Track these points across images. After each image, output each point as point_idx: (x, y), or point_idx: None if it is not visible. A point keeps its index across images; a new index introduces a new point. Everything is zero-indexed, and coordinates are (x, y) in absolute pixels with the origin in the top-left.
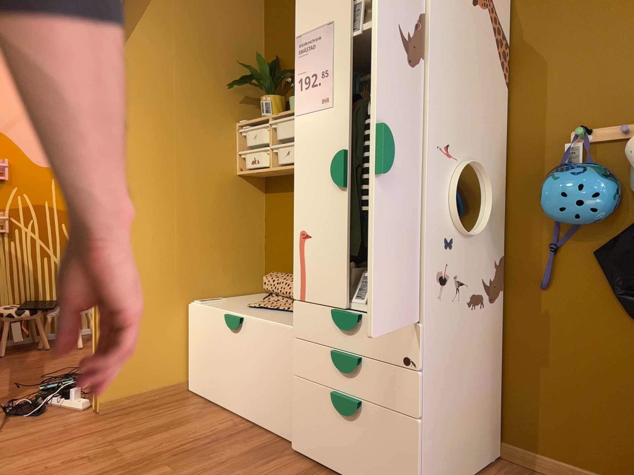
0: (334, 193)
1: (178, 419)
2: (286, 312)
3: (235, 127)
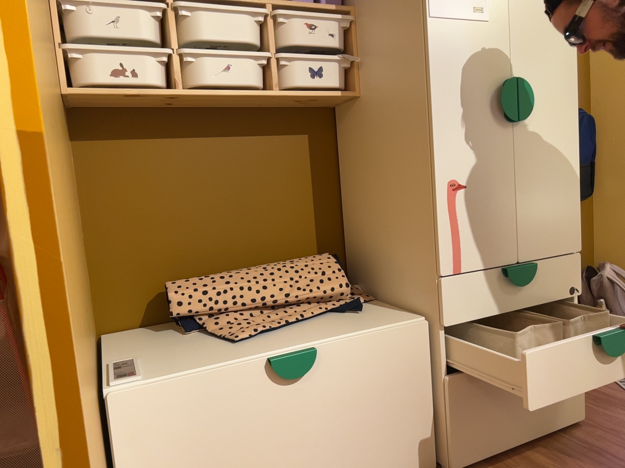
0: (495, 130)
1: None
2: (306, 321)
3: None
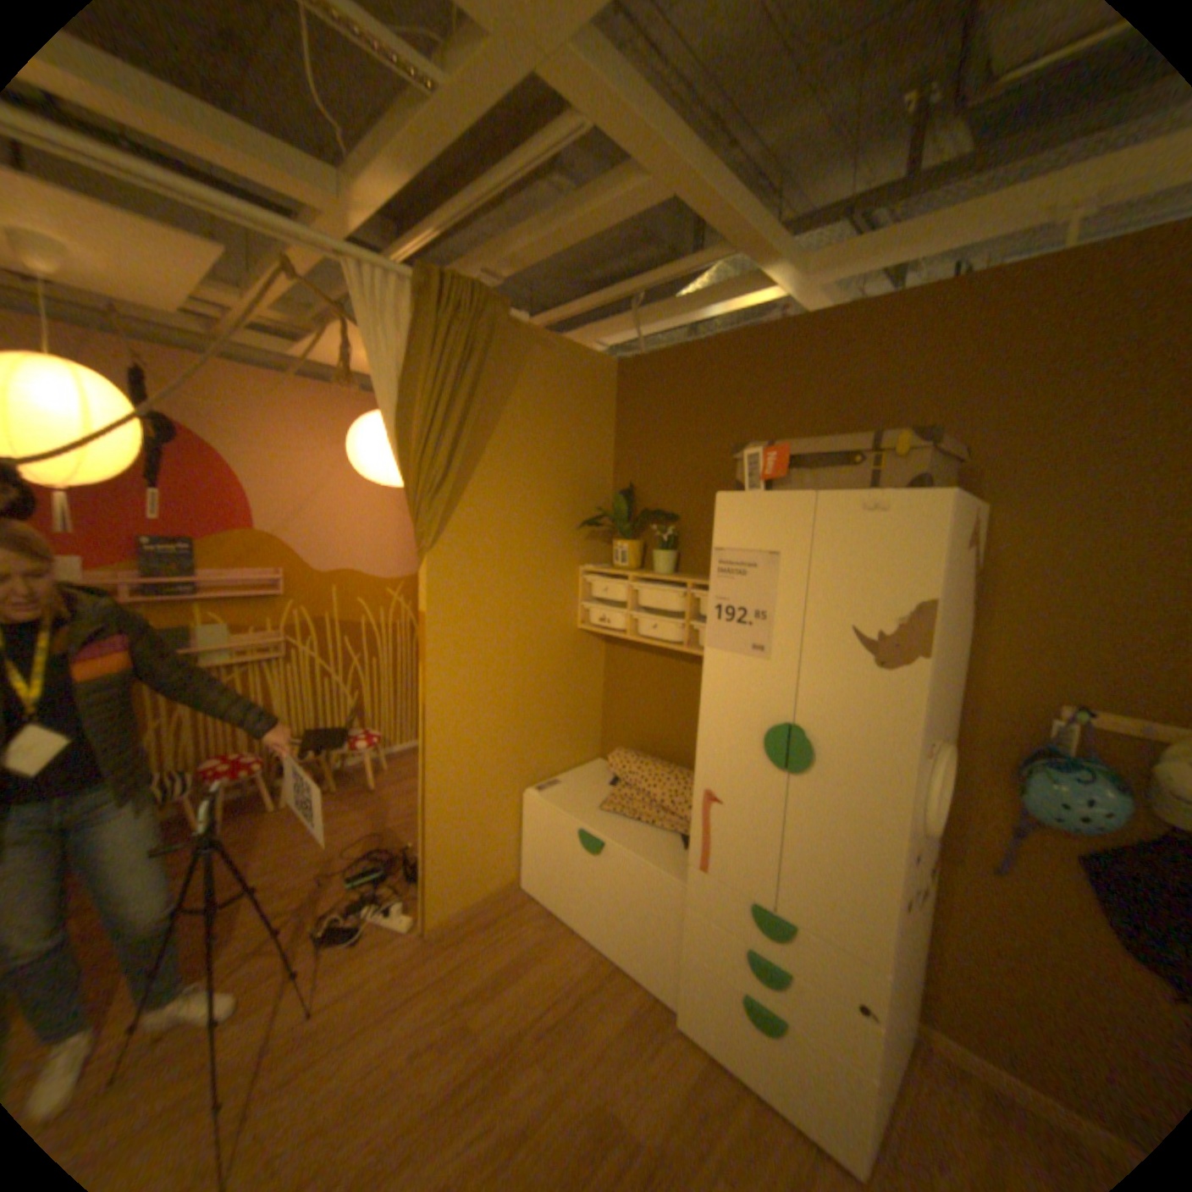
0: (762, 767)
1: (524, 953)
2: (651, 827)
3: (578, 573)
